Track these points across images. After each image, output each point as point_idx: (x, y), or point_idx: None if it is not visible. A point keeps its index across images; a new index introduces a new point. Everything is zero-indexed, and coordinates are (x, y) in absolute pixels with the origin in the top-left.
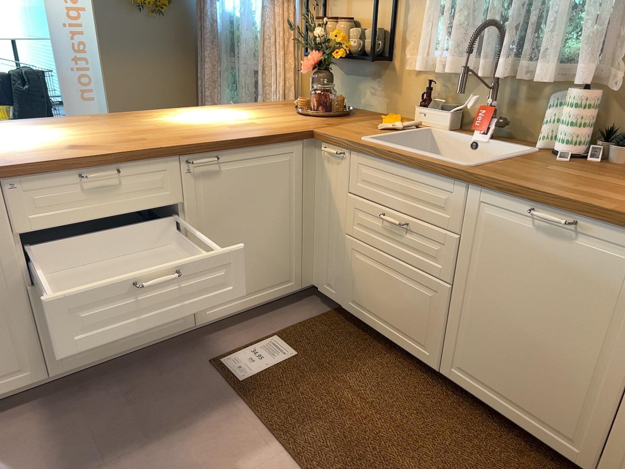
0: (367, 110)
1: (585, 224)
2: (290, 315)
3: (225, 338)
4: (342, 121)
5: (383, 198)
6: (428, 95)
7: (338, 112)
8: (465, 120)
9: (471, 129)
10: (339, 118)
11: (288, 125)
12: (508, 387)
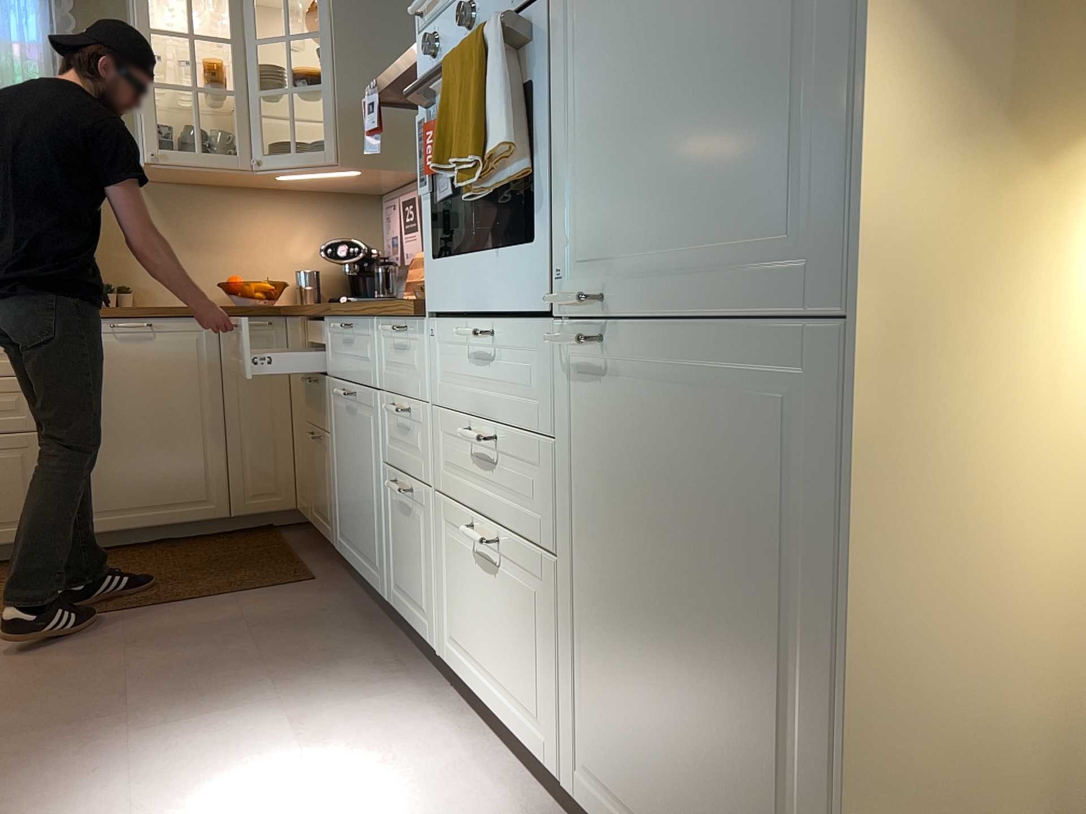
0: None
1: (157, 323)
2: None
3: None
4: None
5: None
6: None
7: None
8: None
9: None
10: None
11: None
12: (139, 495)
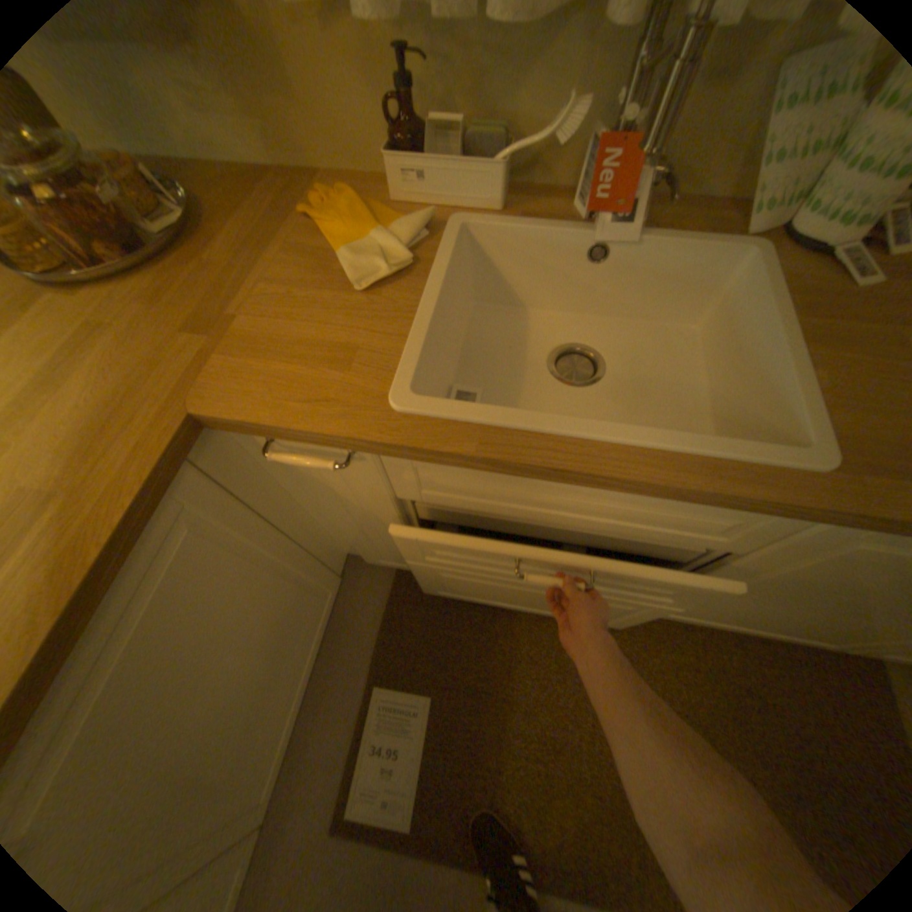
0: (208, 155)
1: None
2: (354, 622)
3: (308, 760)
4: (209, 272)
5: (517, 512)
6: (406, 95)
7: (164, 228)
8: (520, 157)
9: (538, 178)
10: (188, 255)
11: (75, 422)
12: (752, 626)
